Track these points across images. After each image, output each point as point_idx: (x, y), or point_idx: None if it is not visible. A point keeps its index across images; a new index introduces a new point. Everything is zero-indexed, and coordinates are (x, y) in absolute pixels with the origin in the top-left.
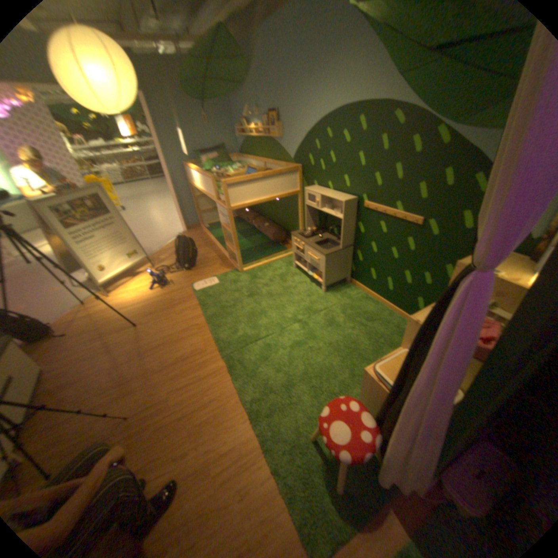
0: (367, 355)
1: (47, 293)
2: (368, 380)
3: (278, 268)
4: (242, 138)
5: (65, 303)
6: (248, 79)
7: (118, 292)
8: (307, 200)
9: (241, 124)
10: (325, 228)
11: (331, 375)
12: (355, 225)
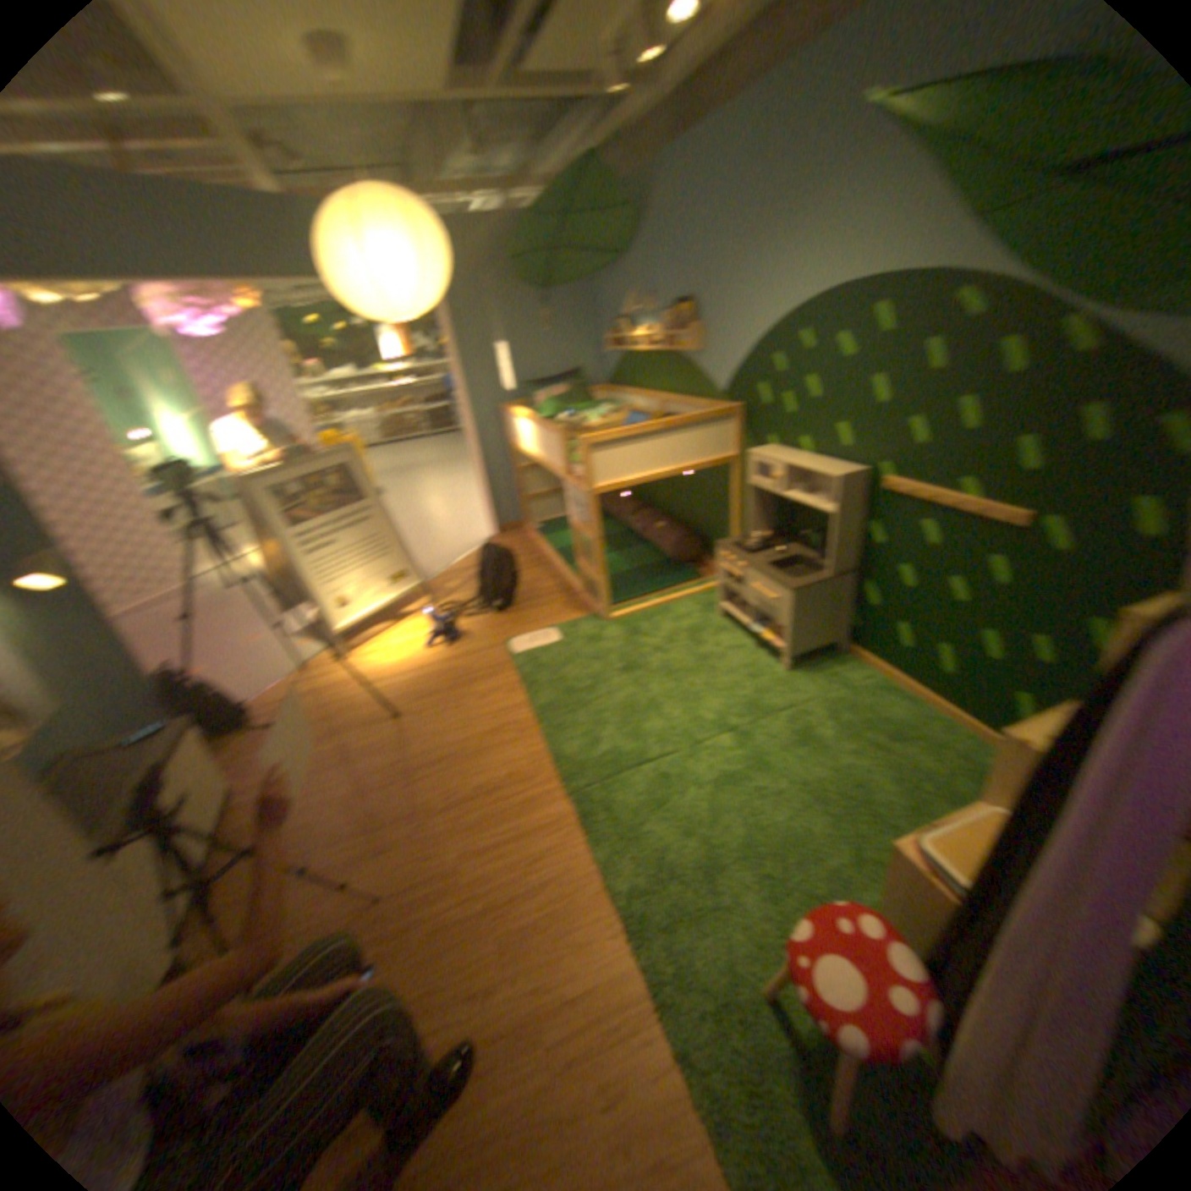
0: (895, 817)
1: (245, 643)
2: (905, 869)
3: (685, 614)
4: (618, 354)
5: (275, 663)
6: (637, 244)
7: (370, 647)
8: (754, 473)
9: (618, 327)
10: (793, 533)
11: (809, 853)
12: (863, 528)
